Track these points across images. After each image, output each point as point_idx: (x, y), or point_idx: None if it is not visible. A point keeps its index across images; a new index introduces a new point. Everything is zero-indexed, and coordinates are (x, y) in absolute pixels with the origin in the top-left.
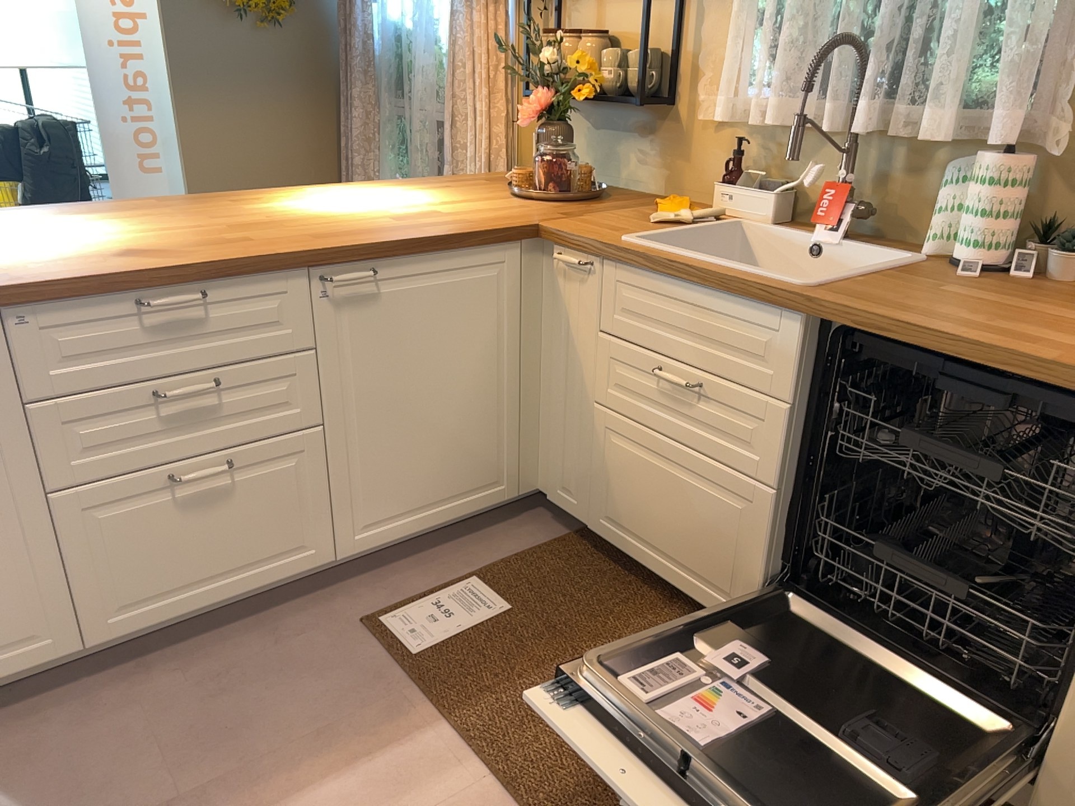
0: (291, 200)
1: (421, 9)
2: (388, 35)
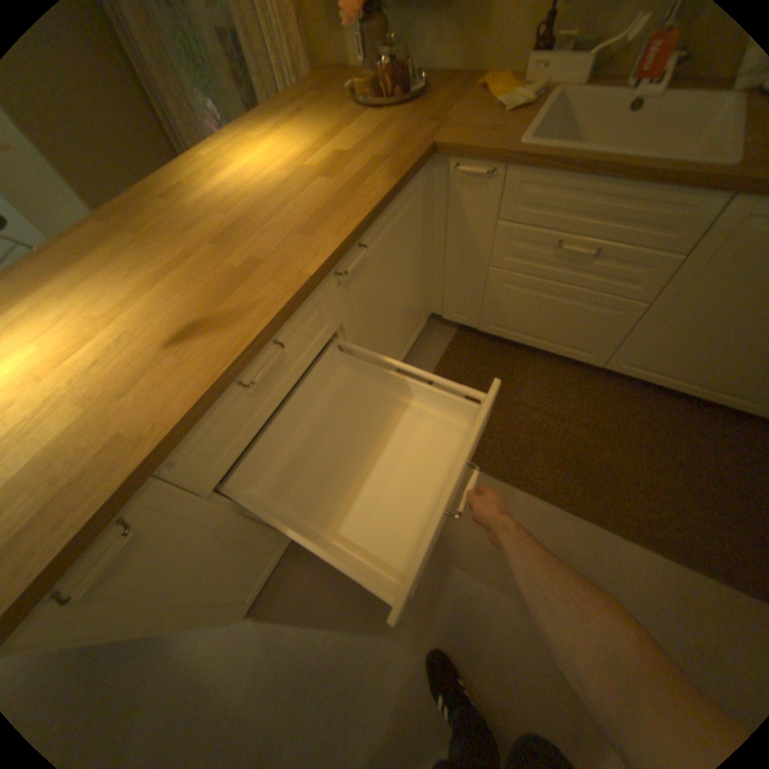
0: (206, 177)
1: None
2: None
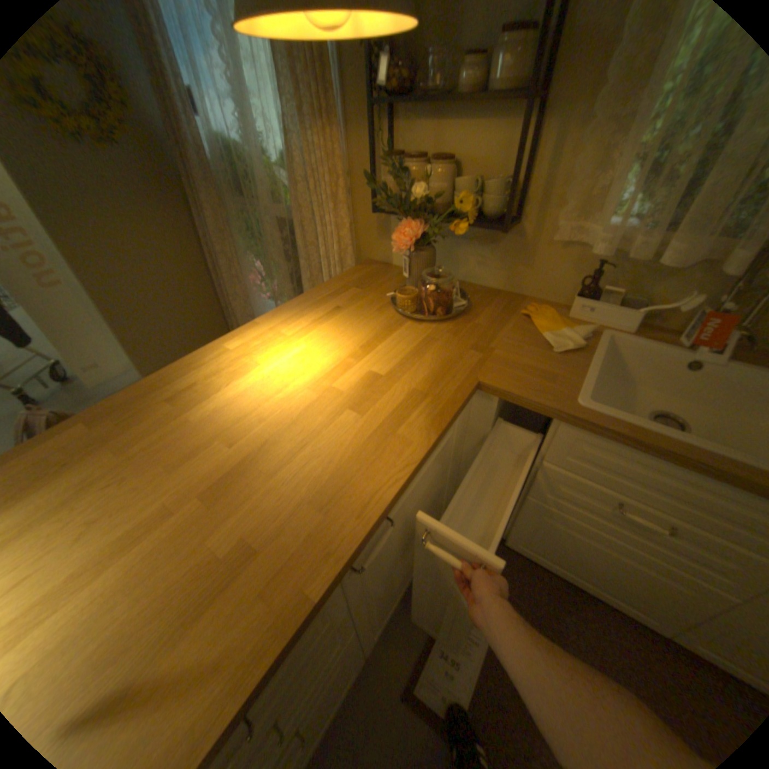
0: (225, 380)
1: (247, 123)
2: (217, 144)
